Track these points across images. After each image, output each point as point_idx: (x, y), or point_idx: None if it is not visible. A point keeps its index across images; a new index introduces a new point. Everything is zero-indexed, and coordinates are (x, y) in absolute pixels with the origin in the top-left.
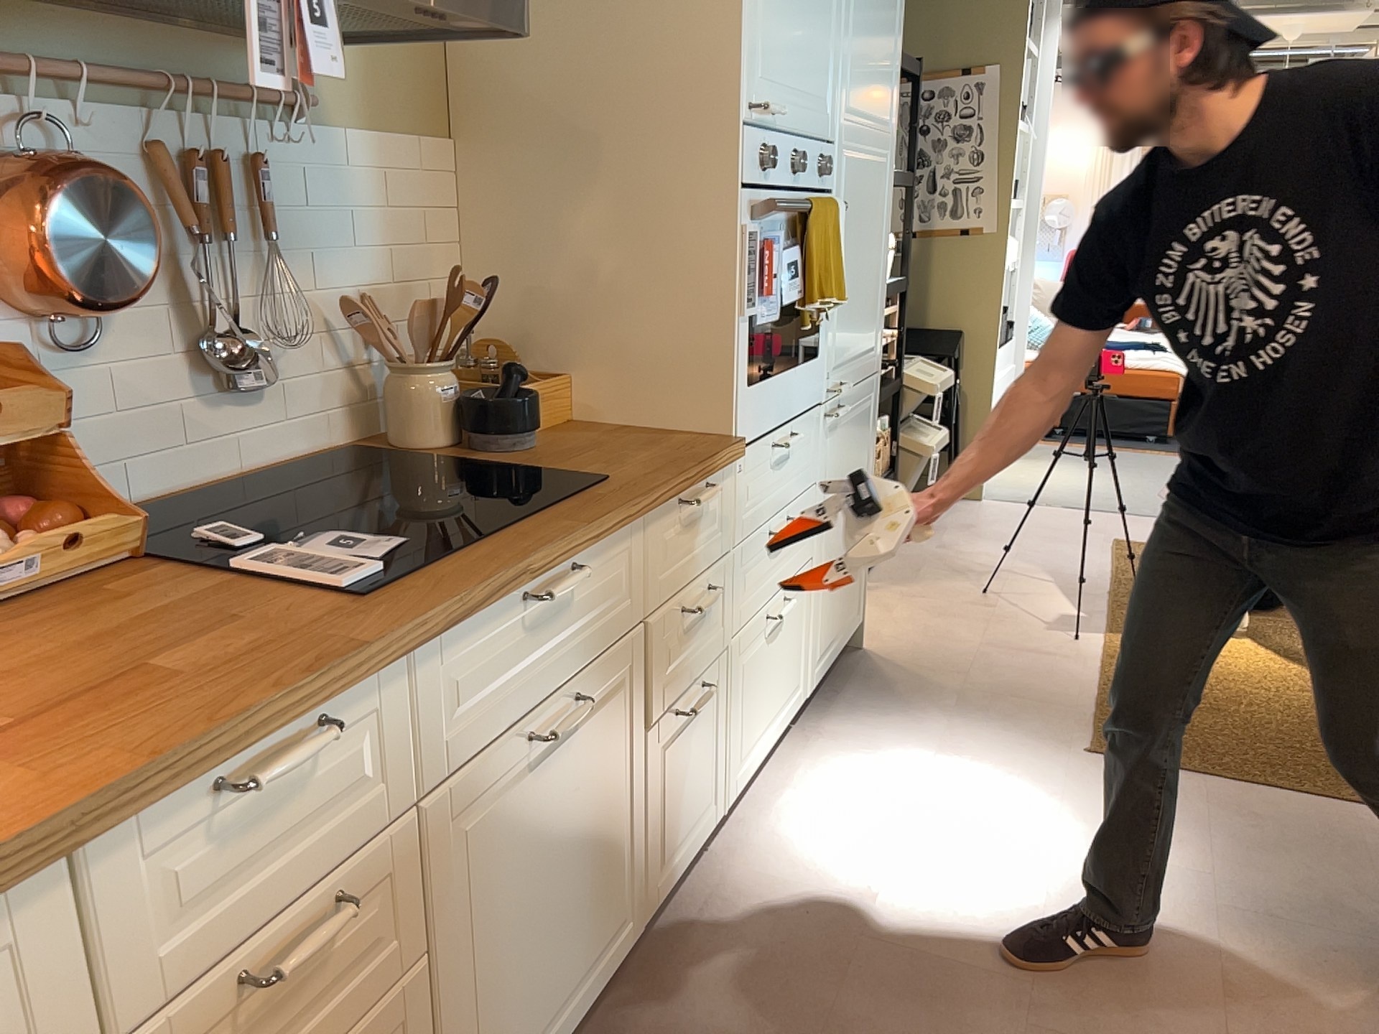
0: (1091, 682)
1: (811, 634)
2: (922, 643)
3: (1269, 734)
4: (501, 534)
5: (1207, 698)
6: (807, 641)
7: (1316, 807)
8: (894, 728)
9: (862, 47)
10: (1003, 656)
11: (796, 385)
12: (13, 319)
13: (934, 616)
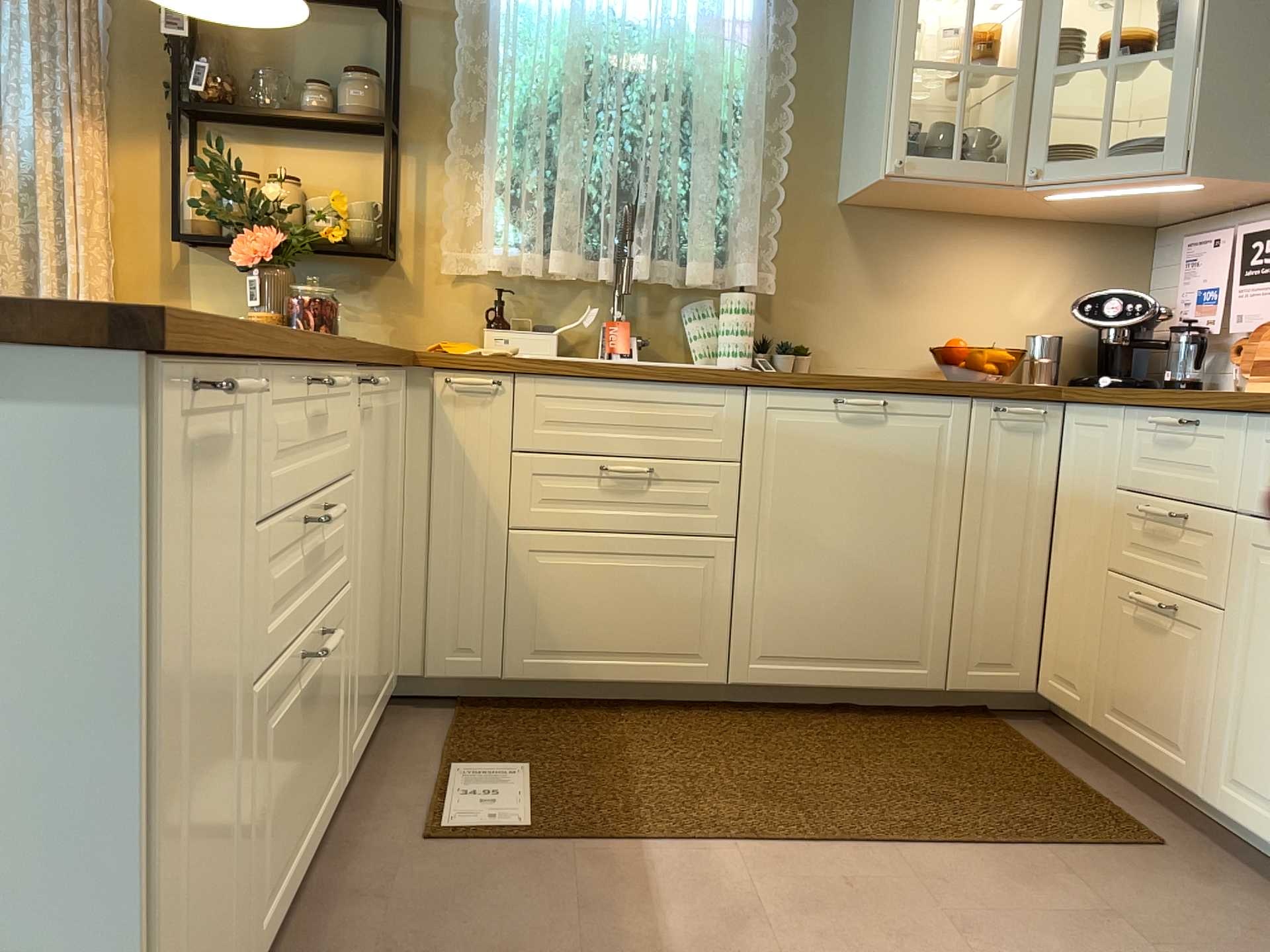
0: None
1: None
2: None
3: None
4: None
5: None
6: None
7: None
8: None
9: None
10: None
11: None
12: None
13: None
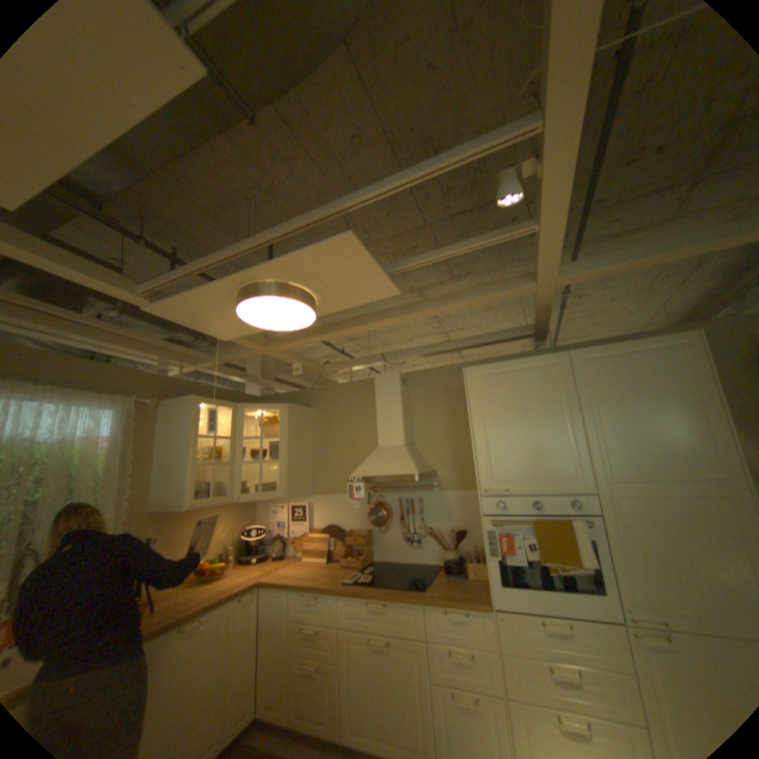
0: None
1: None
2: None
3: None
4: (376, 590)
5: None
6: None
7: None
8: None
9: (626, 447)
10: None
11: (566, 603)
12: (375, 527)
13: None
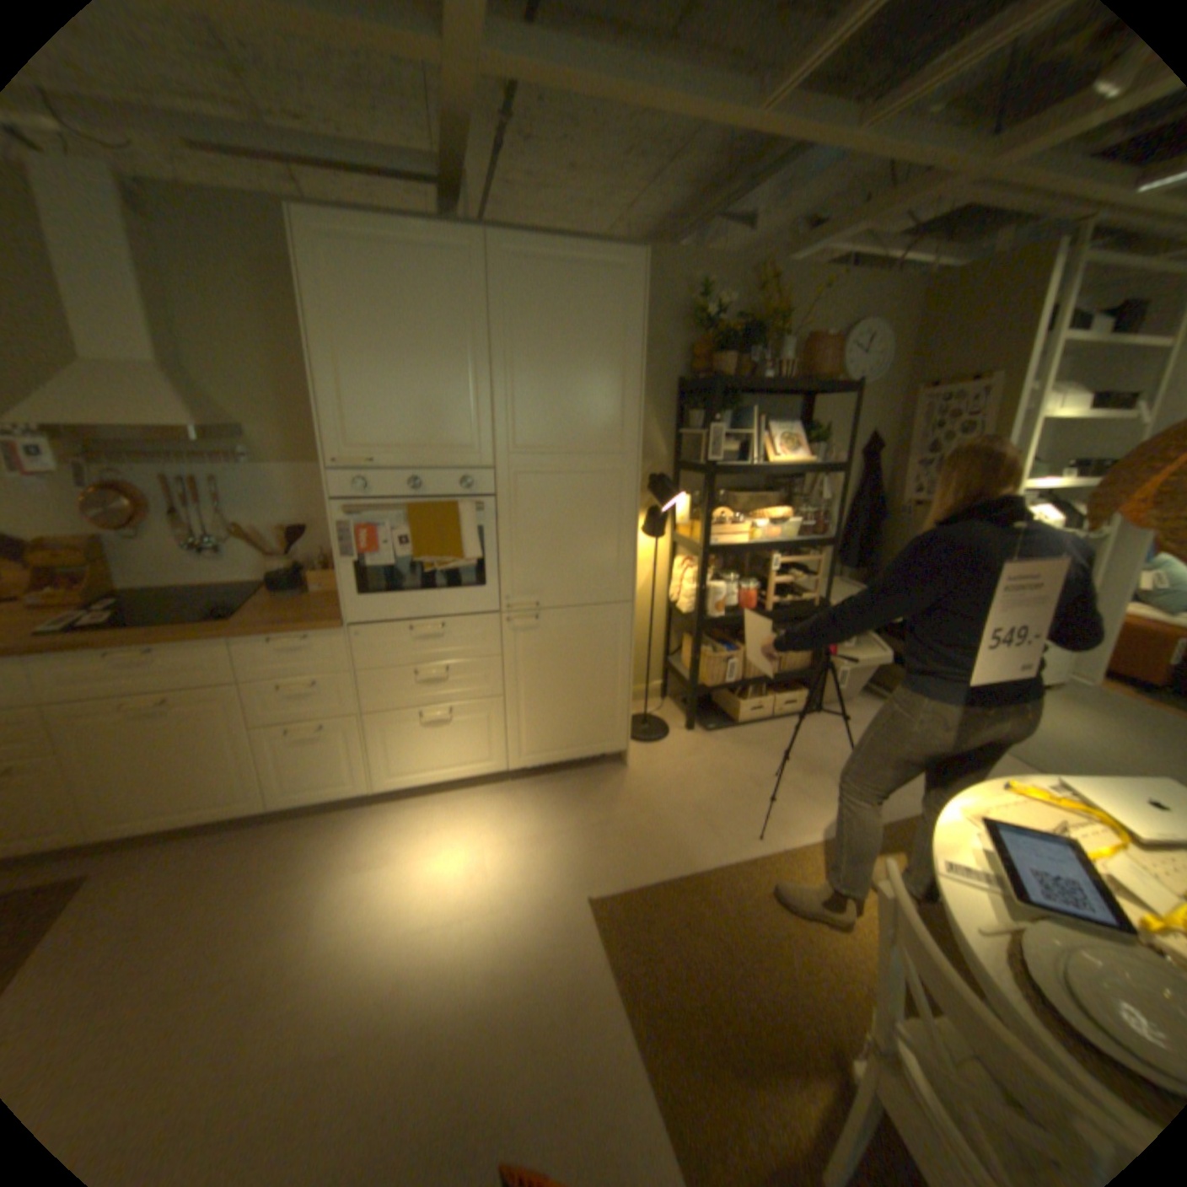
0: (697, 872)
1: (507, 739)
2: (661, 784)
3: (725, 1002)
4: (122, 632)
5: (748, 943)
6: (497, 741)
7: (625, 1068)
8: (541, 815)
9: (535, 407)
10: (687, 820)
11: (439, 601)
12: (107, 530)
13: (706, 774)
